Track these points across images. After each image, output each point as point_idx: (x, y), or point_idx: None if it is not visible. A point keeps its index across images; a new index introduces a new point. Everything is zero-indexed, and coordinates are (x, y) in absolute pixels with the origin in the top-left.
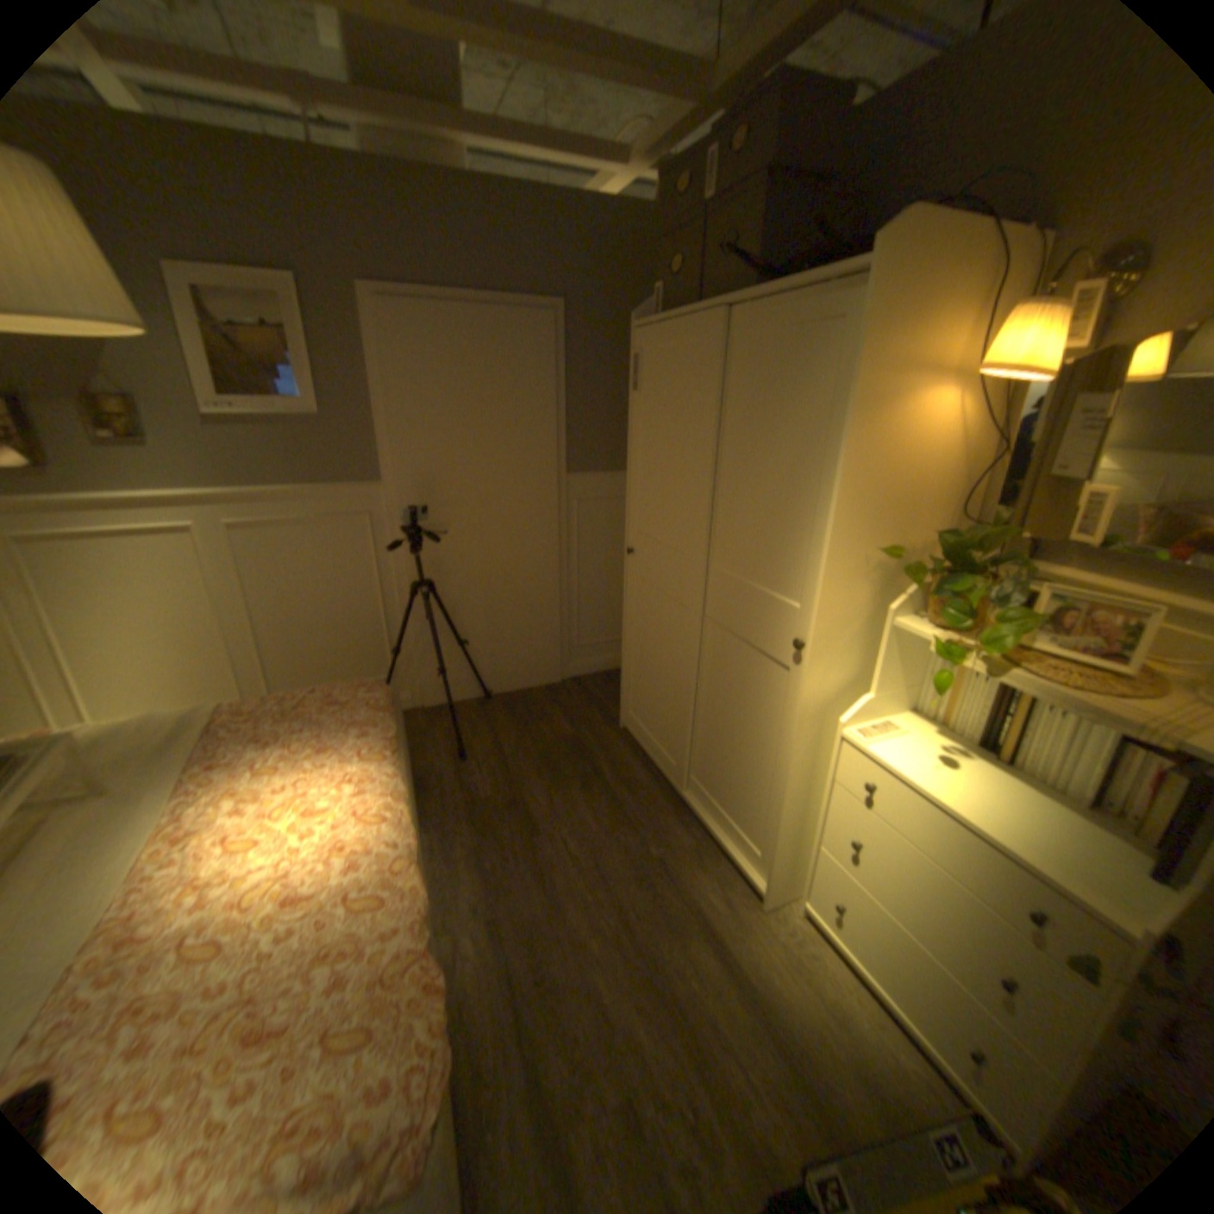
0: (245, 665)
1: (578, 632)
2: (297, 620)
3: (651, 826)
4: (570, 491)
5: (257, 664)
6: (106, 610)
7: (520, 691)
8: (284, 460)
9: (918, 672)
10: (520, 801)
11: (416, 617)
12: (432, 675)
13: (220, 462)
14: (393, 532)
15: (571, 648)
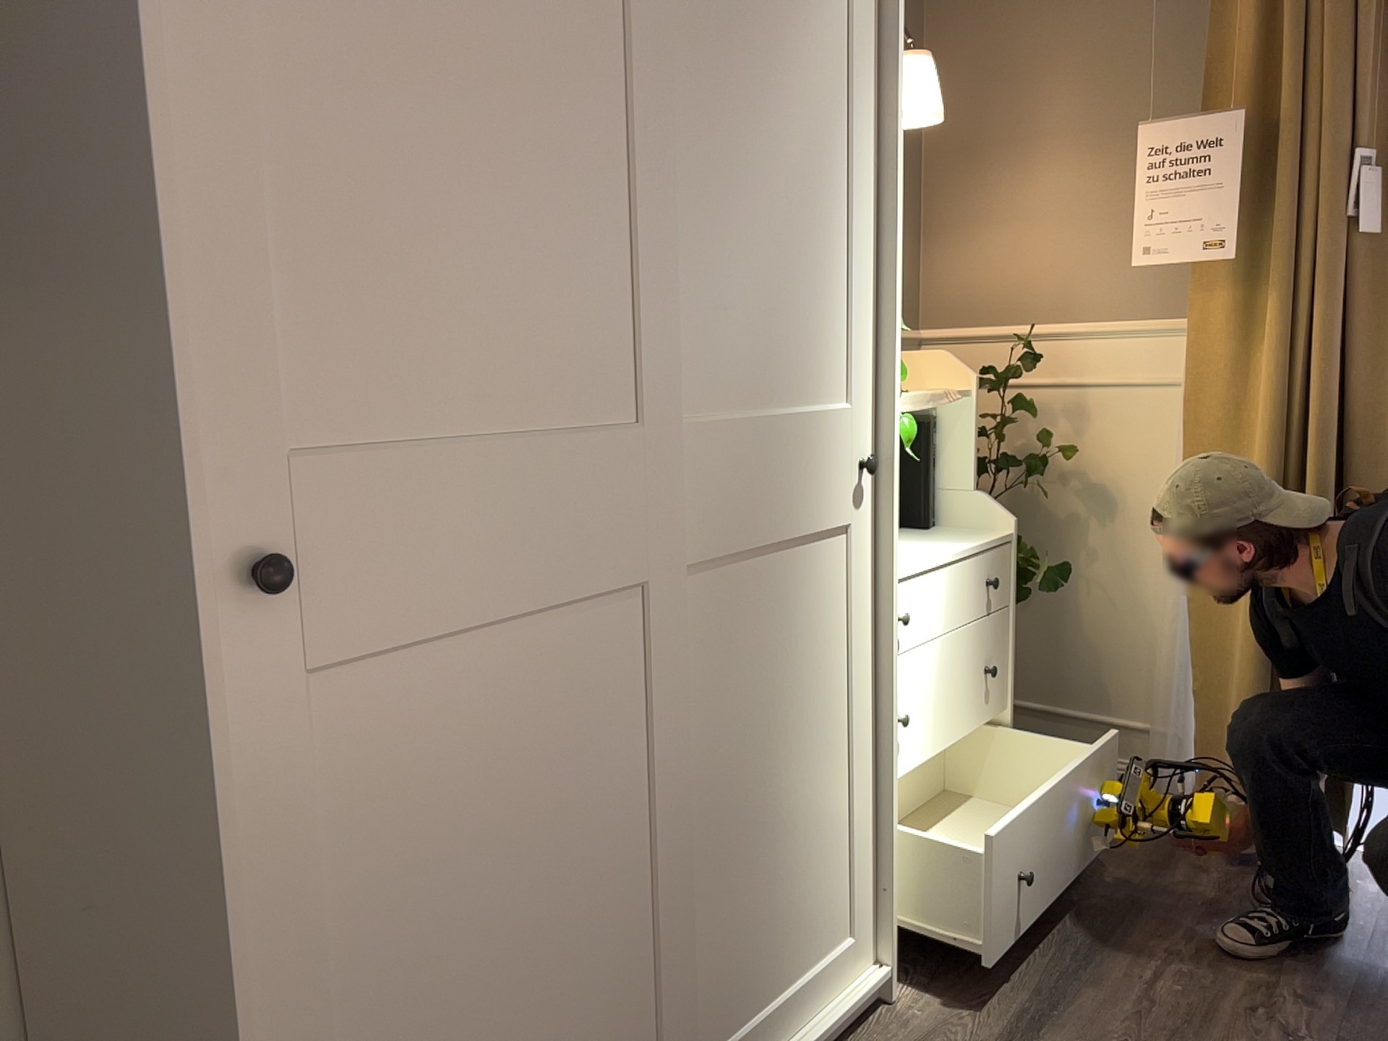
0: None
1: None
2: None
3: None
4: None
5: None
6: None
7: None
8: None
9: None
10: None
11: None
12: None
13: None
14: None
15: None
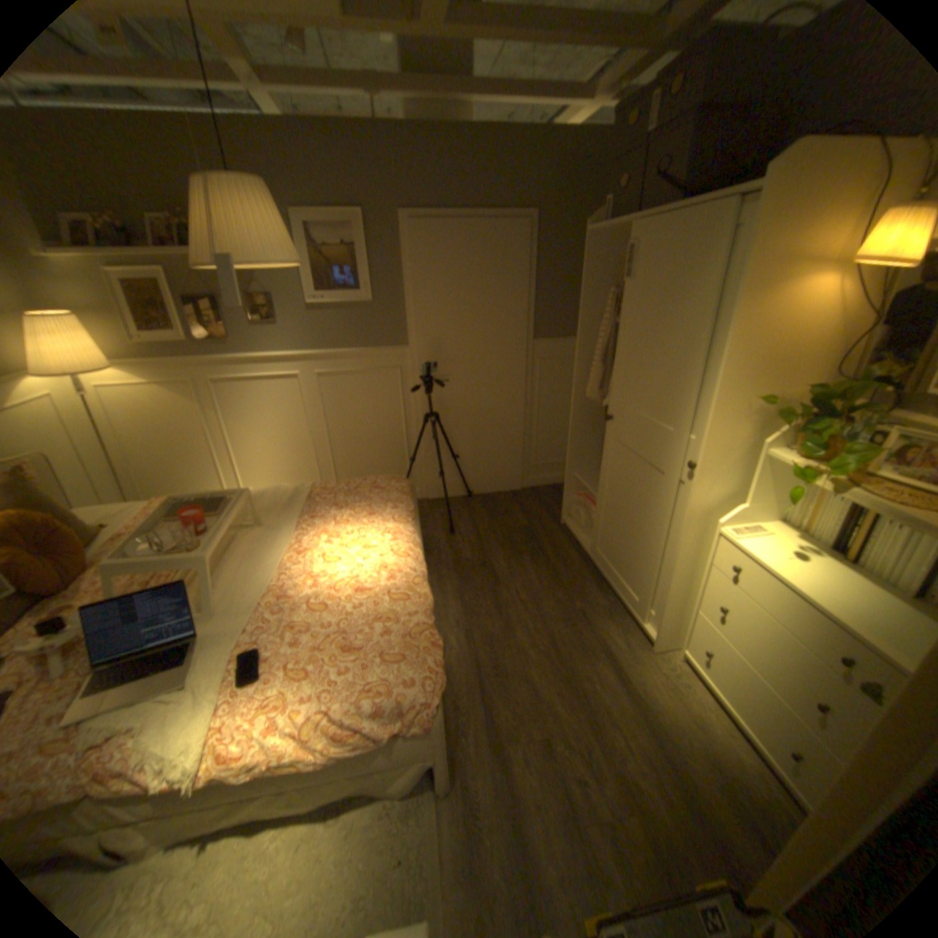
0: (323, 464)
1: (535, 455)
2: (353, 436)
3: (577, 590)
4: (534, 352)
5: (330, 463)
6: (252, 425)
7: (491, 494)
8: (350, 333)
9: (789, 492)
10: (488, 564)
11: (425, 438)
12: (433, 478)
13: (314, 334)
14: (413, 381)
15: (529, 467)
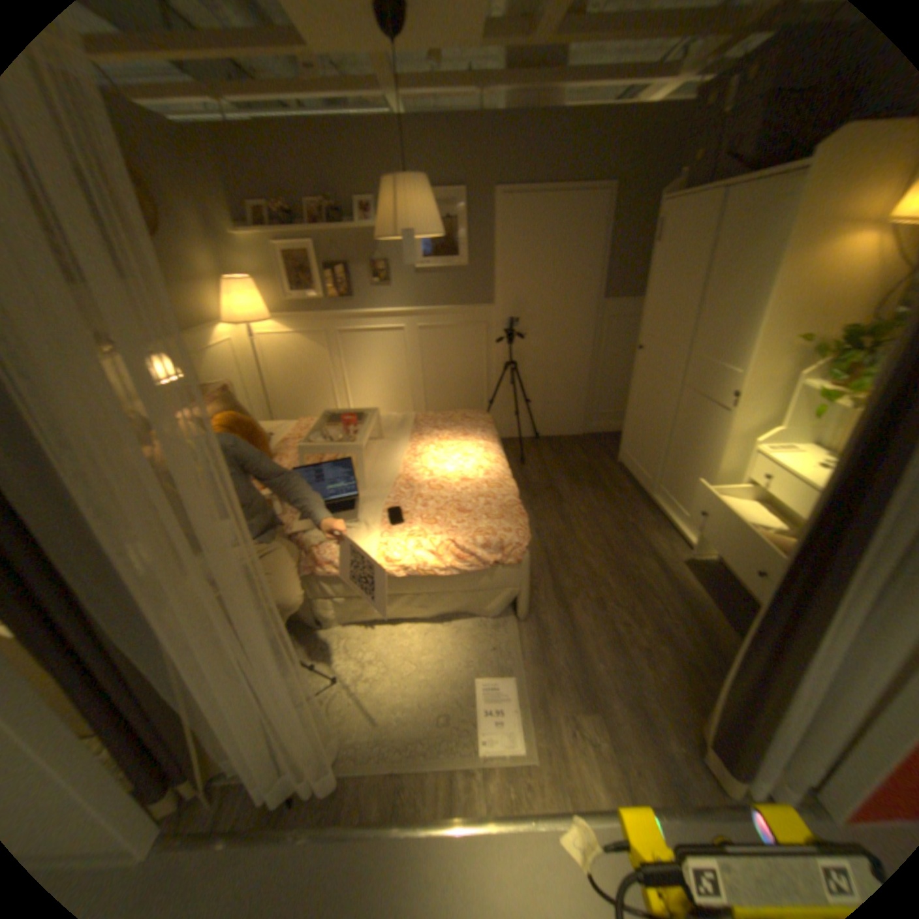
0: (418, 403)
1: (598, 405)
2: (444, 381)
3: (631, 509)
4: (605, 311)
5: (423, 403)
6: (367, 369)
7: (556, 437)
8: (449, 293)
9: (823, 418)
10: (554, 487)
11: (503, 385)
12: (507, 420)
13: (420, 294)
14: (497, 334)
15: (592, 415)
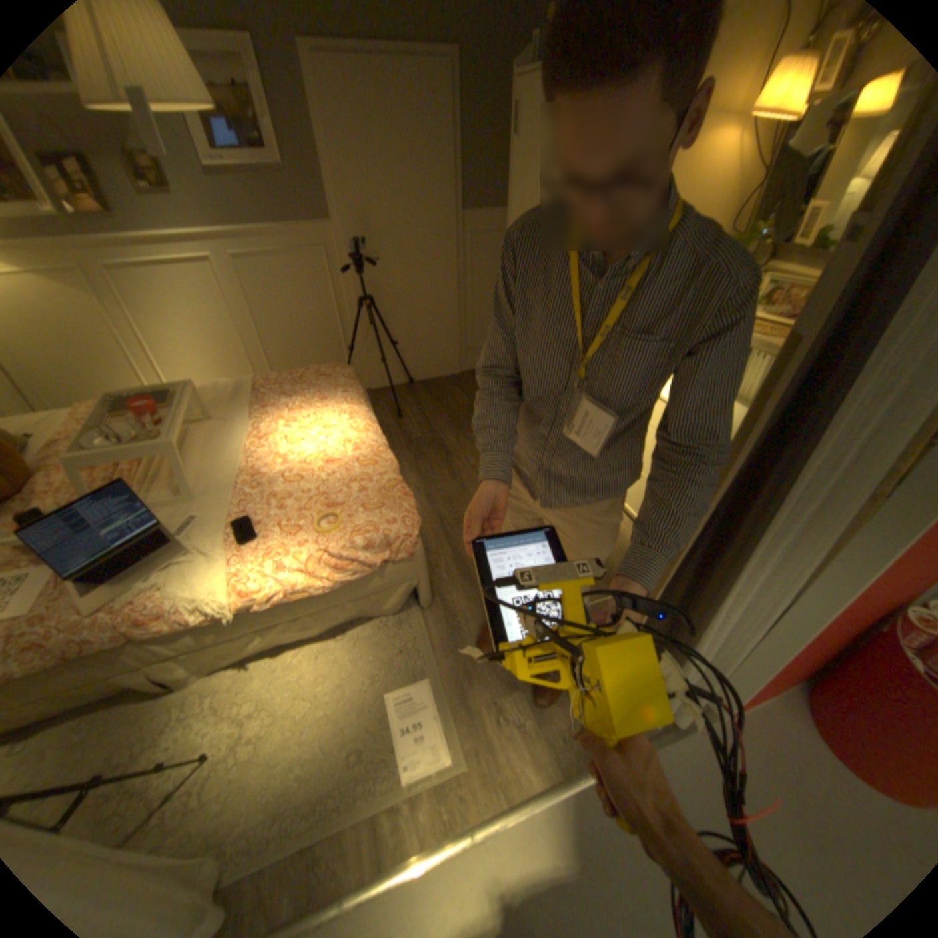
0: (256, 359)
1: (471, 338)
2: (284, 327)
3: None
4: (465, 225)
5: (263, 358)
6: (167, 319)
7: (432, 380)
8: (262, 204)
9: None
10: (439, 440)
11: (361, 325)
12: (374, 367)
13: (219, 206)
14: (341, 261)
15: (467, 350)
